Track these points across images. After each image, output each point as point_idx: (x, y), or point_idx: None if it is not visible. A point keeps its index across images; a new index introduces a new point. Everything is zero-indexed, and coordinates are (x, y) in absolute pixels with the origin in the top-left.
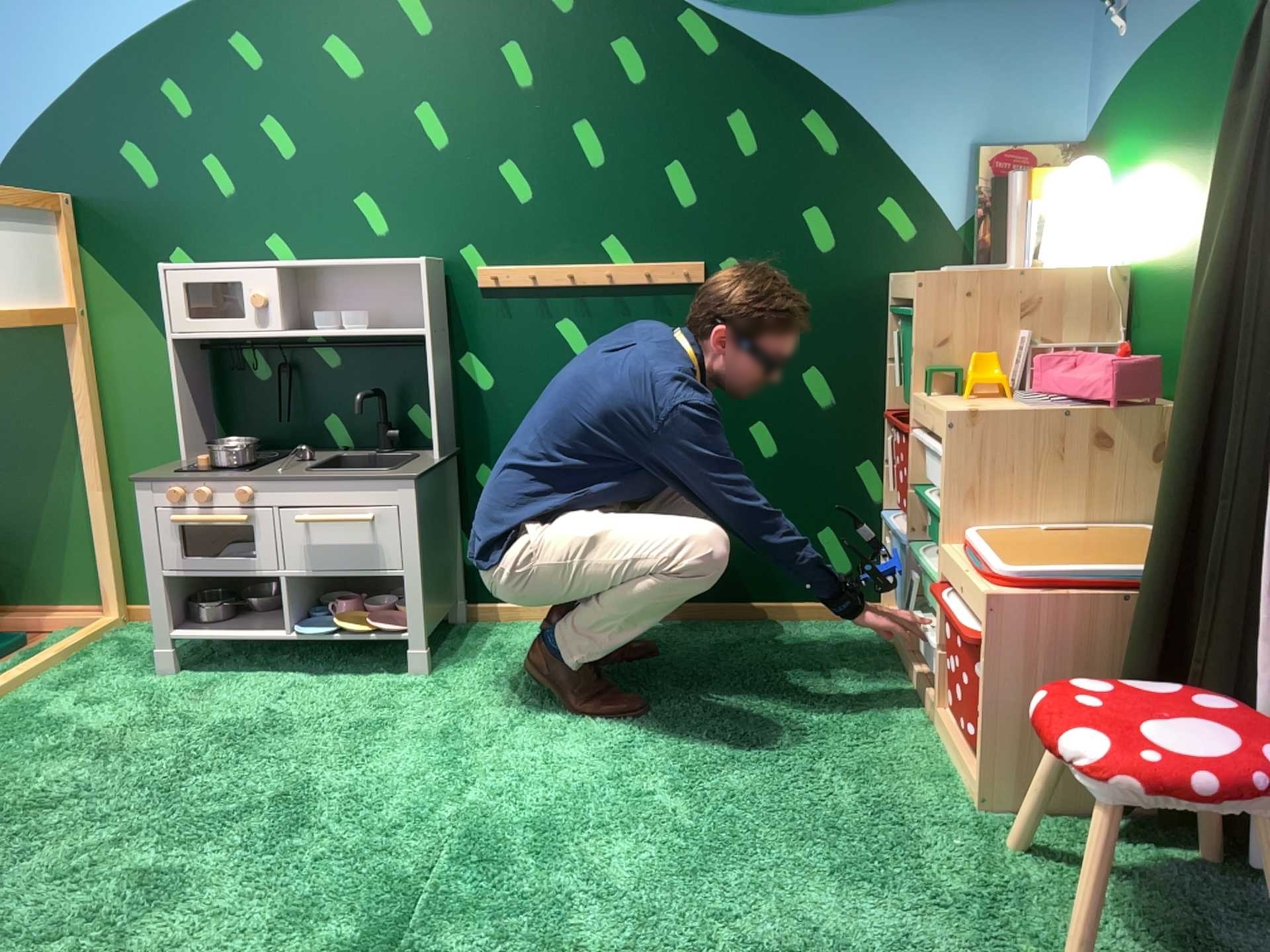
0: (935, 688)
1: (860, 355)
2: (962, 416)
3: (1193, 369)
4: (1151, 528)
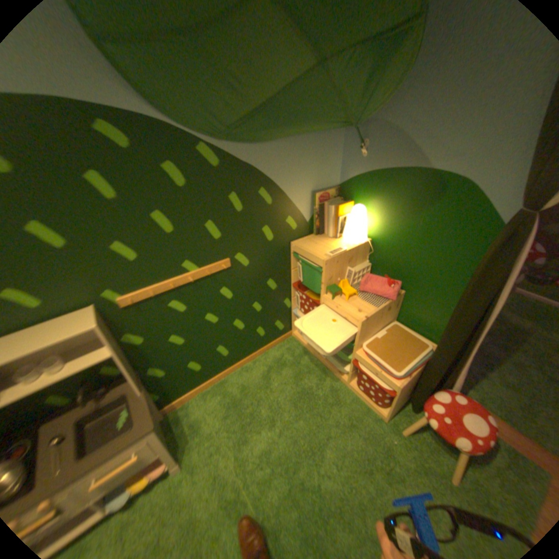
0: (339, 372)
1: (283, 270)
2: (365, 321)
3: (461, 324)
4: (393, 322)
